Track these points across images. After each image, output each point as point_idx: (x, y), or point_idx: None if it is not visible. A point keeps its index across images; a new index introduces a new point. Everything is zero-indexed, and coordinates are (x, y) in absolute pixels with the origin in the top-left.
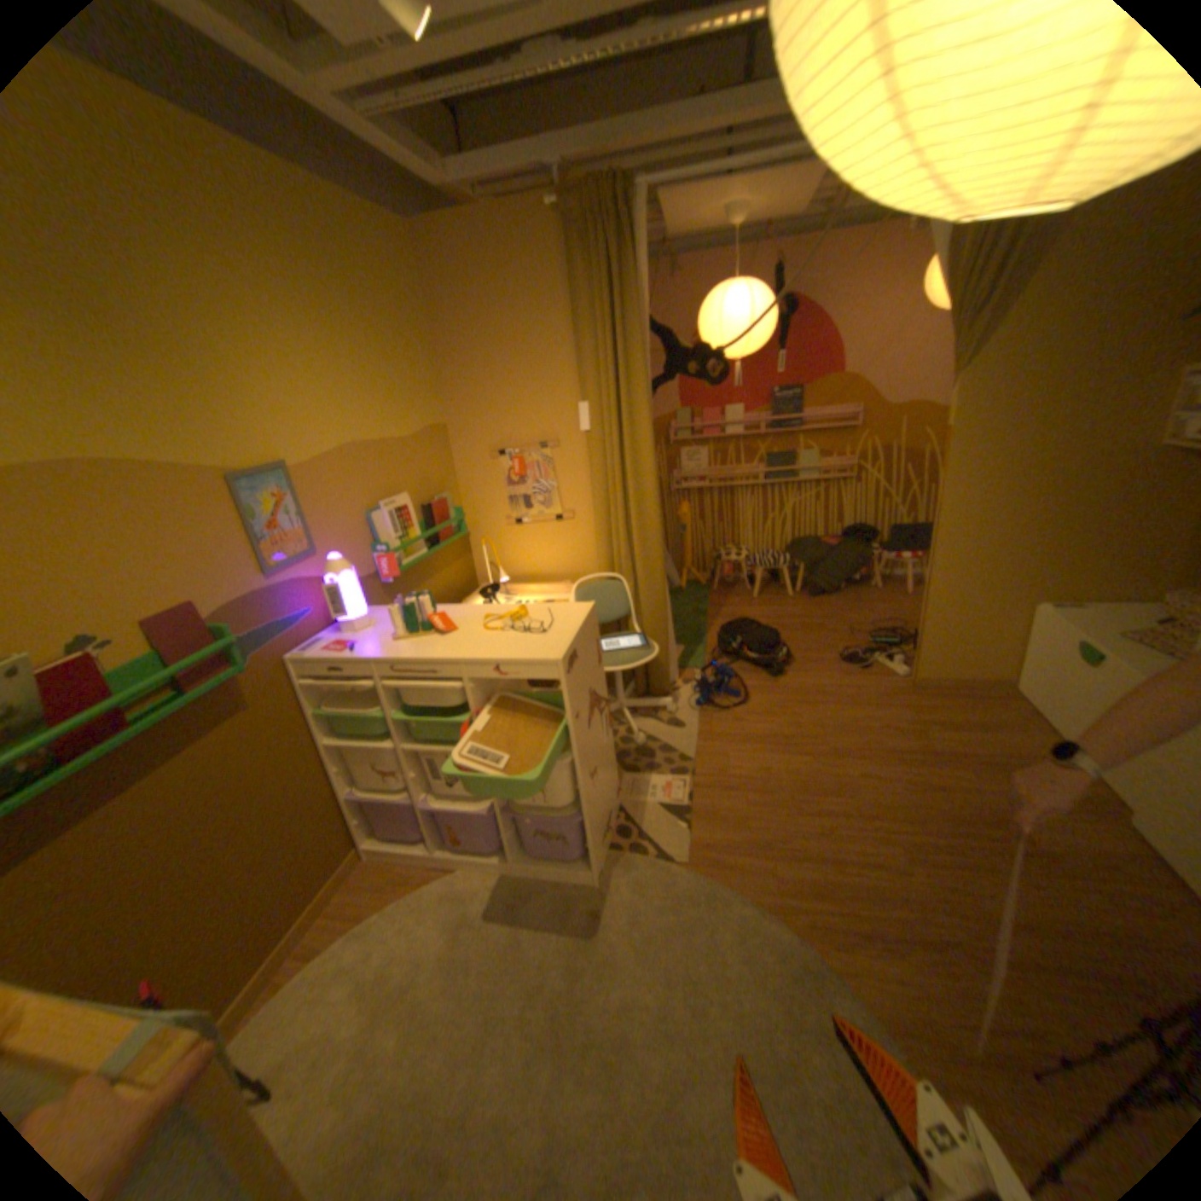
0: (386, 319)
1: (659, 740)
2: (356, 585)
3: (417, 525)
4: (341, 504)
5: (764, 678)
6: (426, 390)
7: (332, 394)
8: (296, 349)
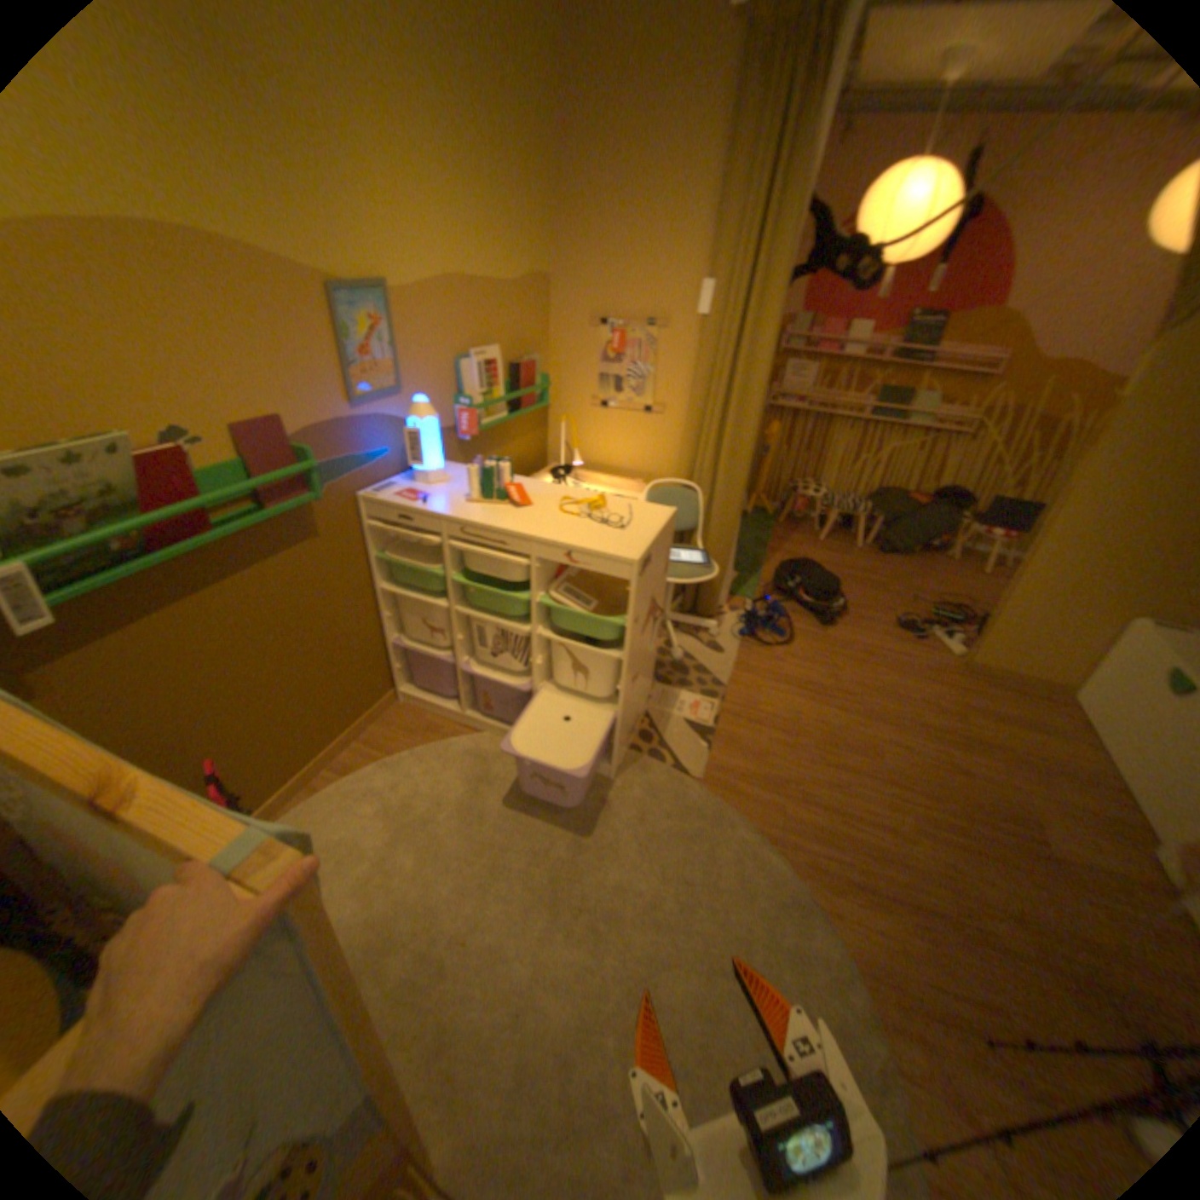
0: (511, 129)
1: (694, 659)
2: (435, 435)
3: (501, 384)
4: (431, 343)
5: (812, 624)
6: (536, 229)
7: (442, 211)
8: (413, 145)
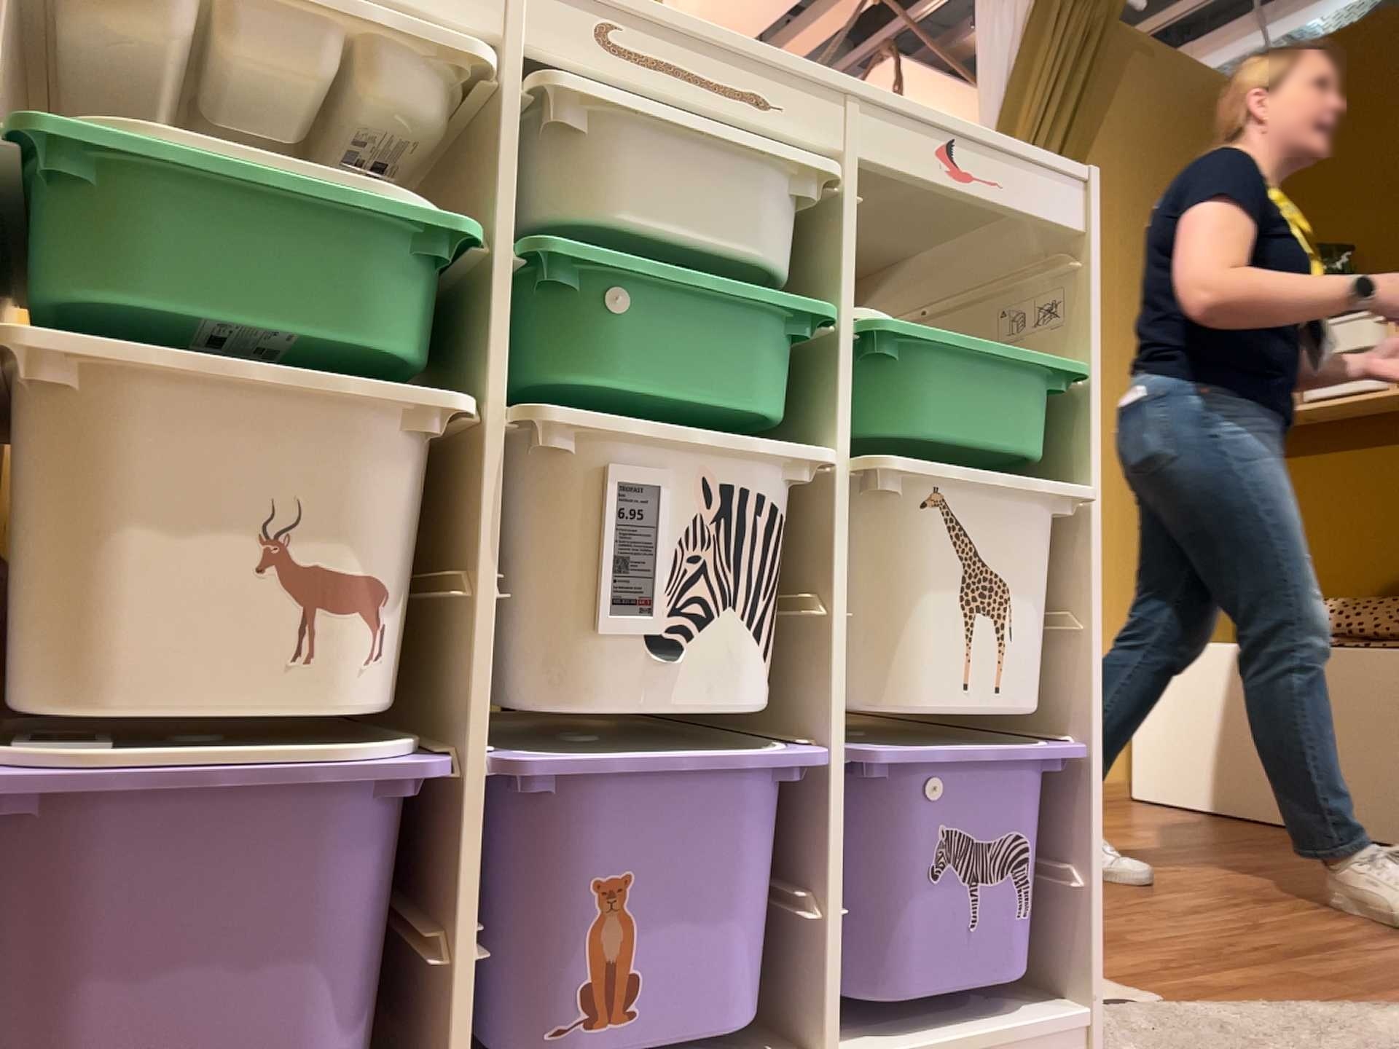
0: None
1: None
2: None
3: None
4: None
5: None
6: None
7: None
8: None
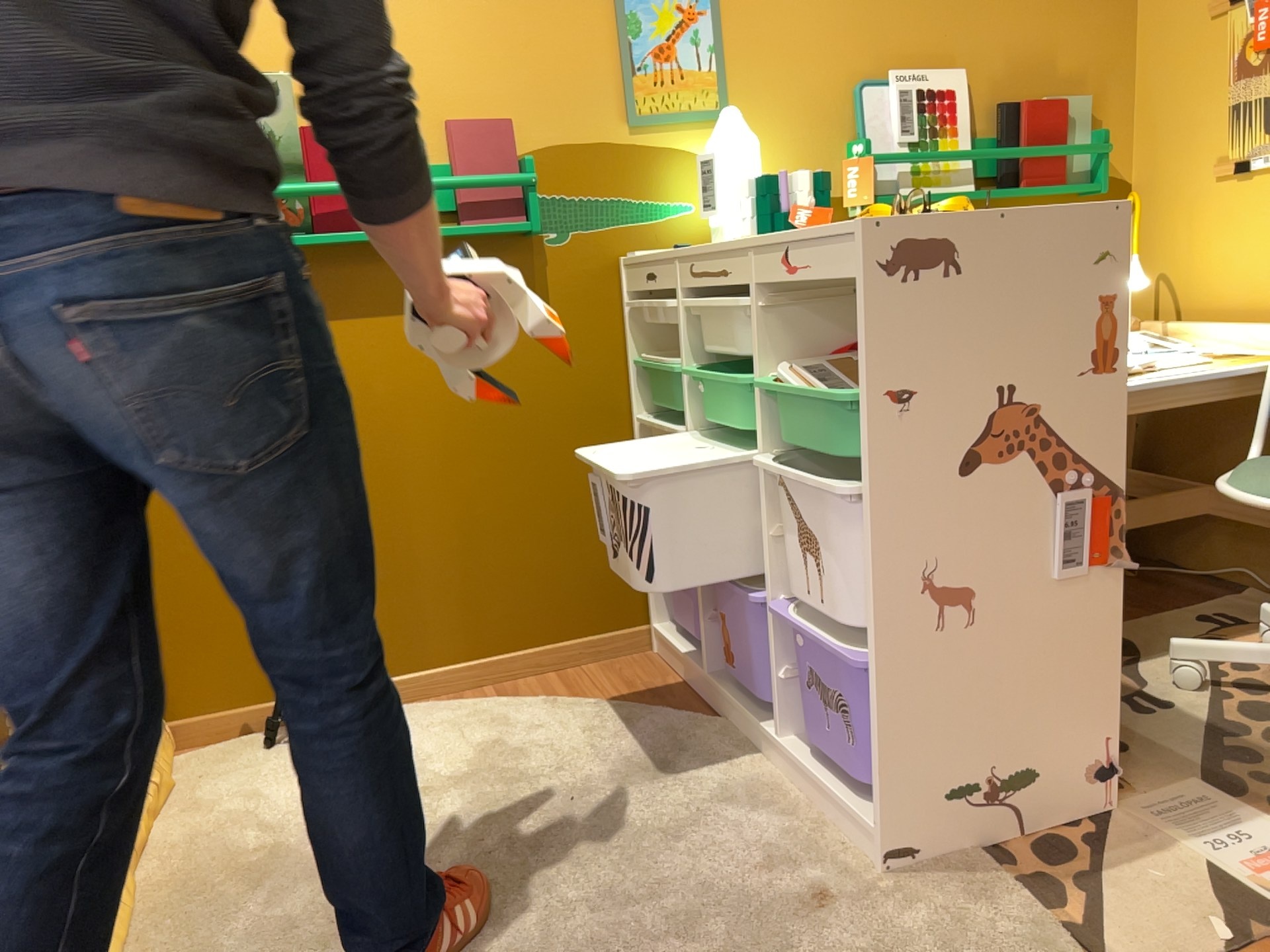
0: None
1: None
2: (744, 163)
3: (966, 134)
4: (803, 55)
5: None
6: None
7: None
8: None
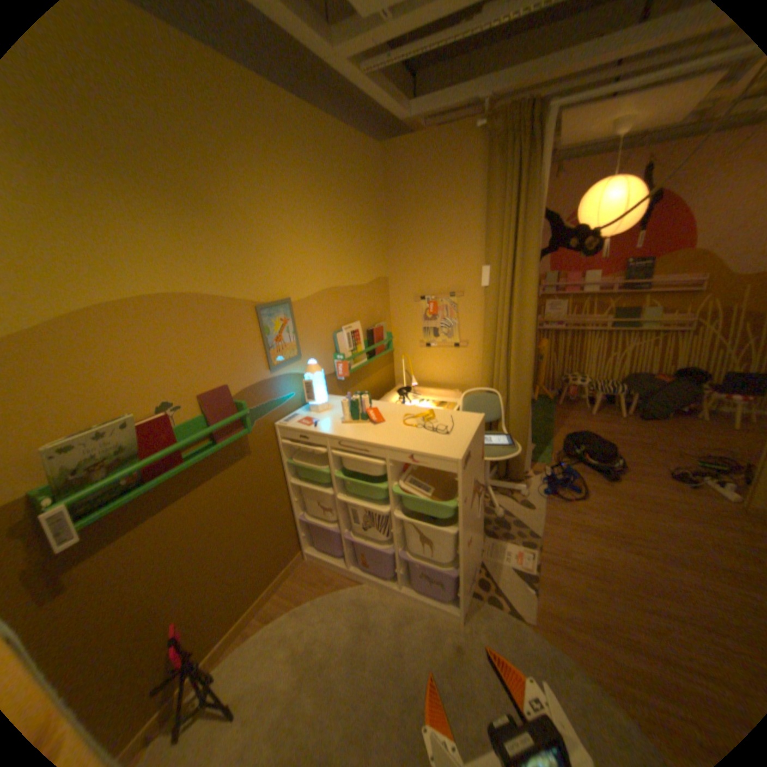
0: (360, 207)
1: (514, 515)
2: (322, 381)
3: (363, 342)
4: (319, 326)
5: (602, 480)
6: (378, 254)
7: (322, 255)
8: (305, 226)
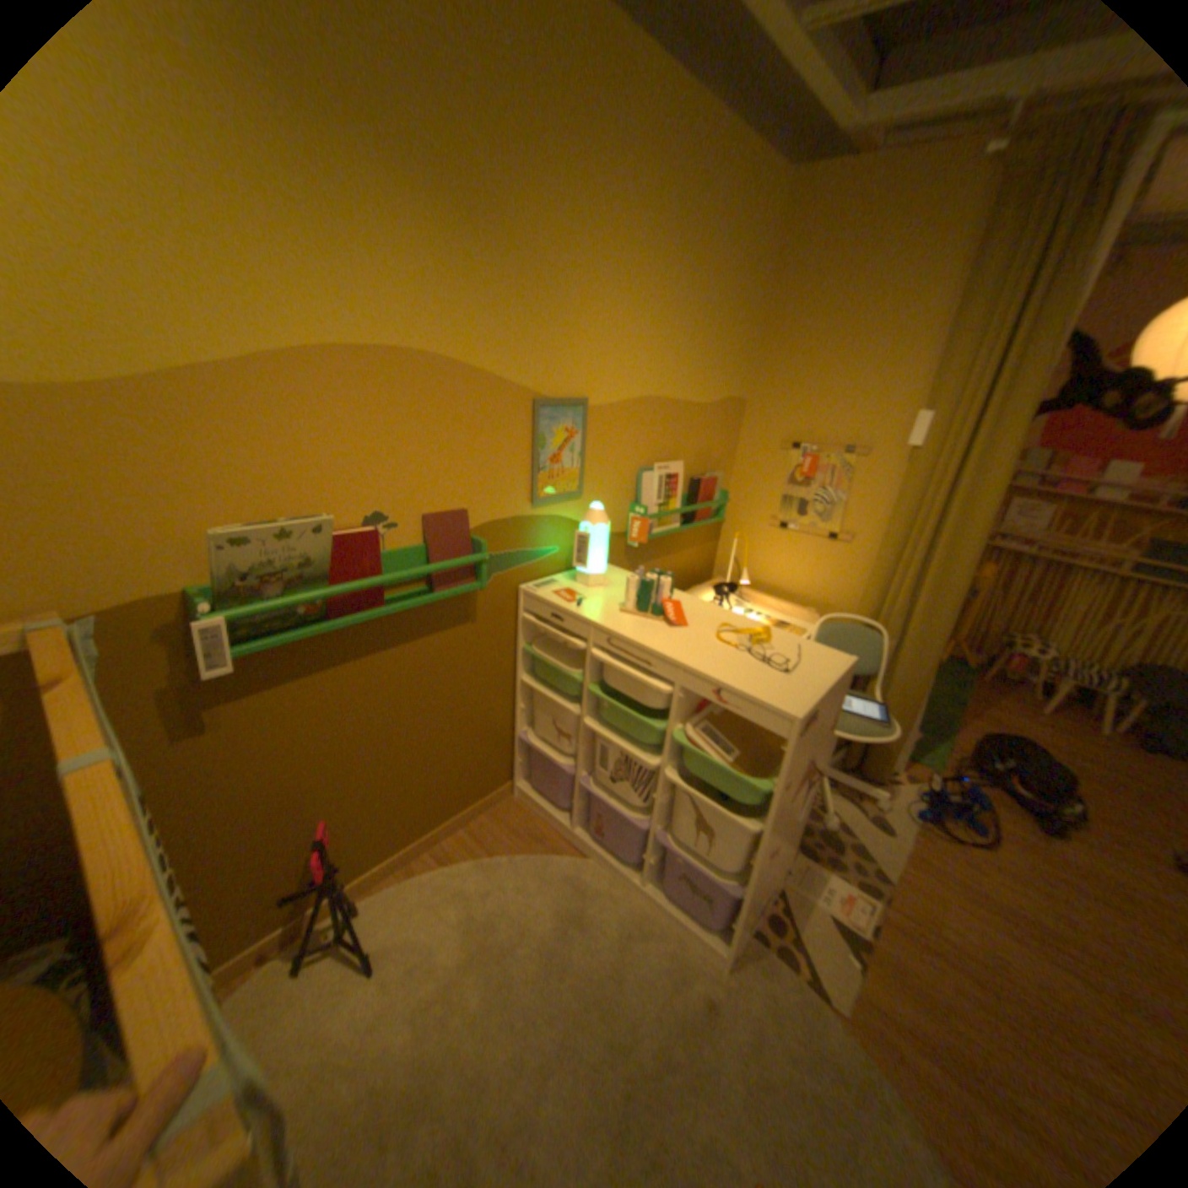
0: (732, 273)
1: (856, 835)
2: (604, 540)
3: (679, 496)
4: (619, 455)
5: (1032, 829)
6: (741, 358)
7: (653, 341)
8: (638, 288)
